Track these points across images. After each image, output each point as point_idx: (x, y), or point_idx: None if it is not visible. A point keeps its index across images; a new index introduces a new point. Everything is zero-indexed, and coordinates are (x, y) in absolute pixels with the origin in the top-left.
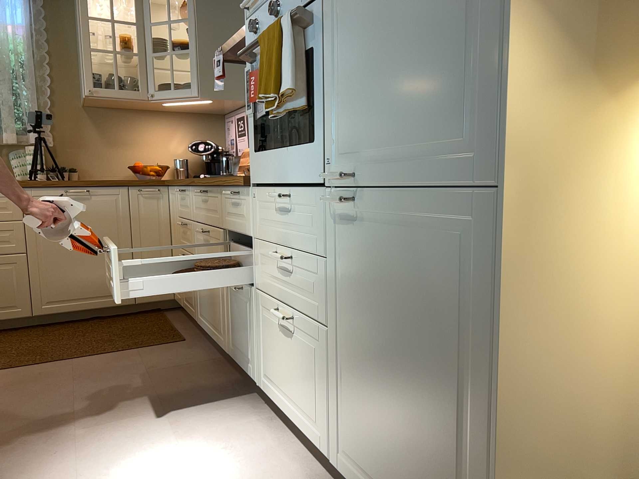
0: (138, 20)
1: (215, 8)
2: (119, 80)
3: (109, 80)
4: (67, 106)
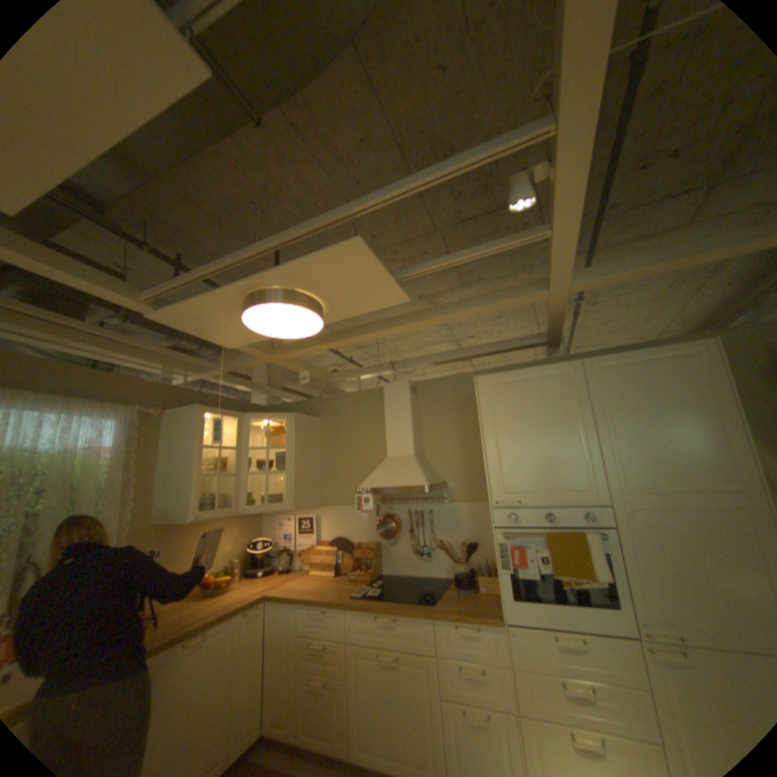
0: (237, 446)
1: (302, 440)
2: (216, 501)
3: (204, 501)
4: (135, 529)
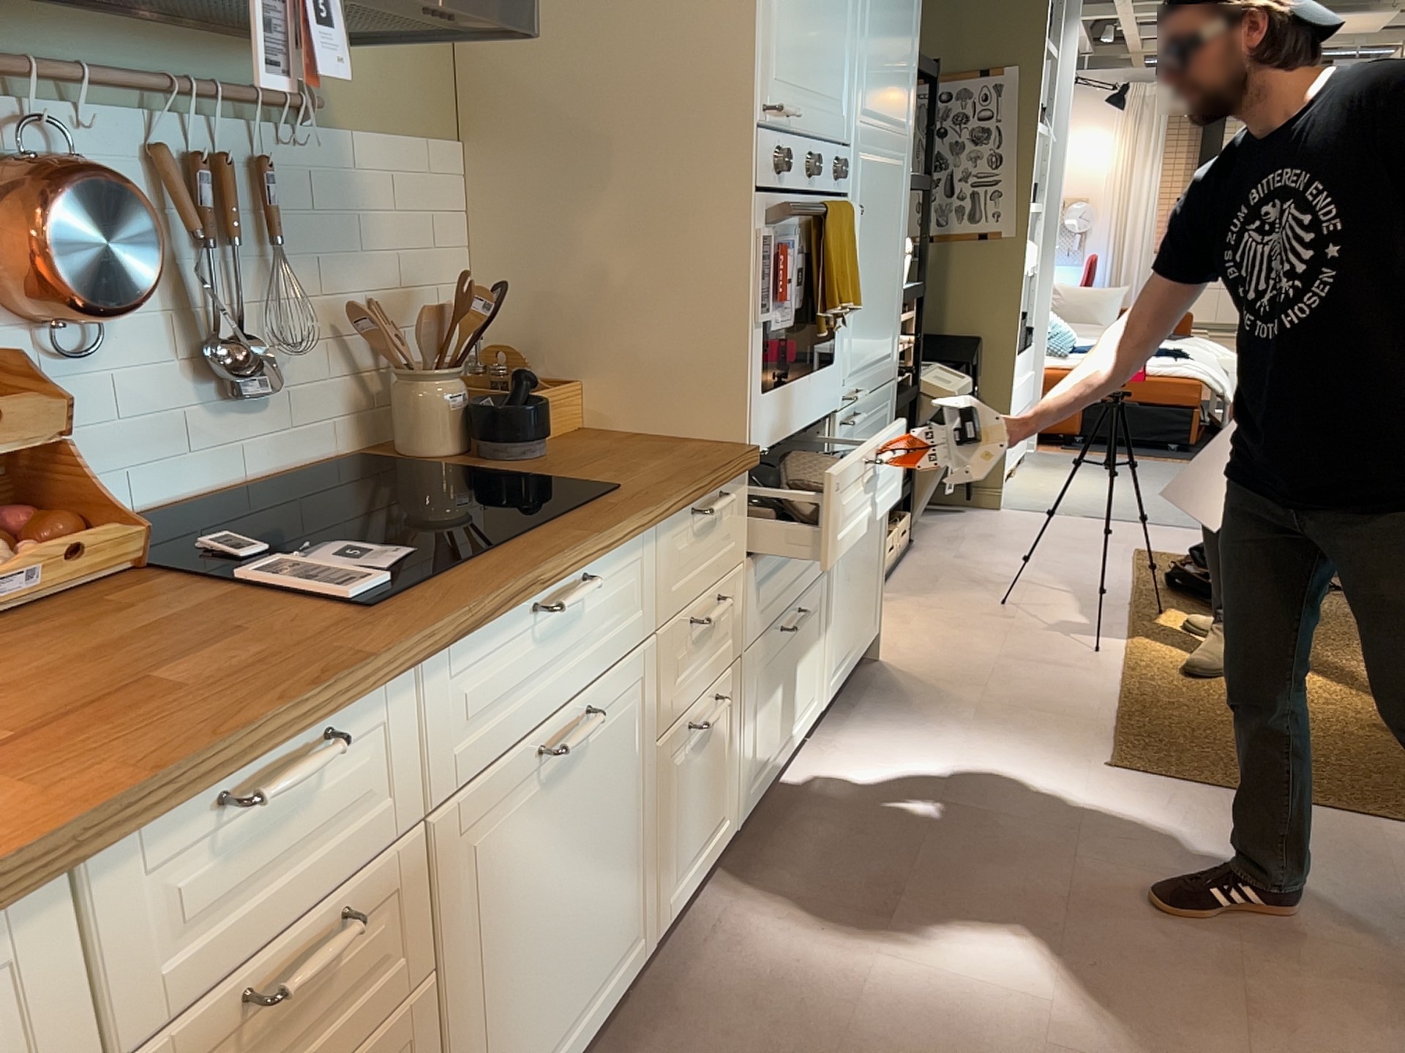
0: None
1: None
2: None
3: None
4: None
